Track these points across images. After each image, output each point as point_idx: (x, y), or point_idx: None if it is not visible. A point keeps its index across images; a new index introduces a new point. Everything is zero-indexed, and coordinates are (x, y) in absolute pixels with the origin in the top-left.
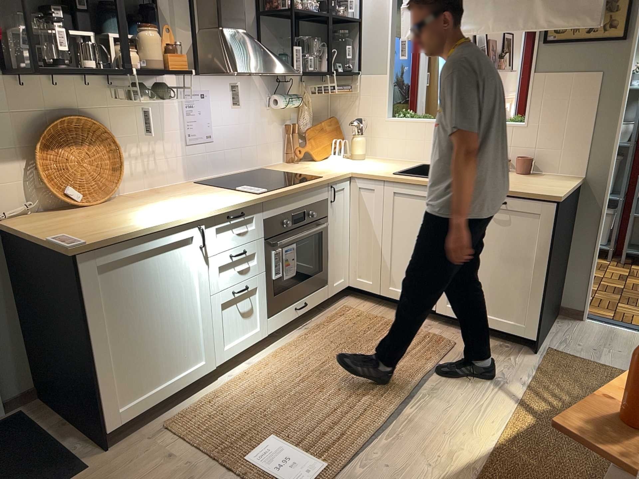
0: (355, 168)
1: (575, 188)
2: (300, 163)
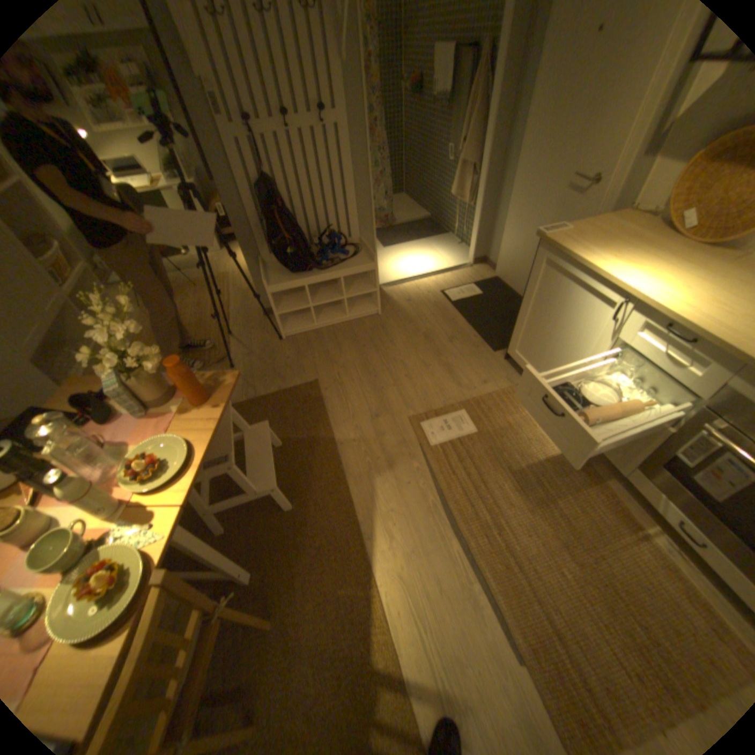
0: None
1: None
2: None
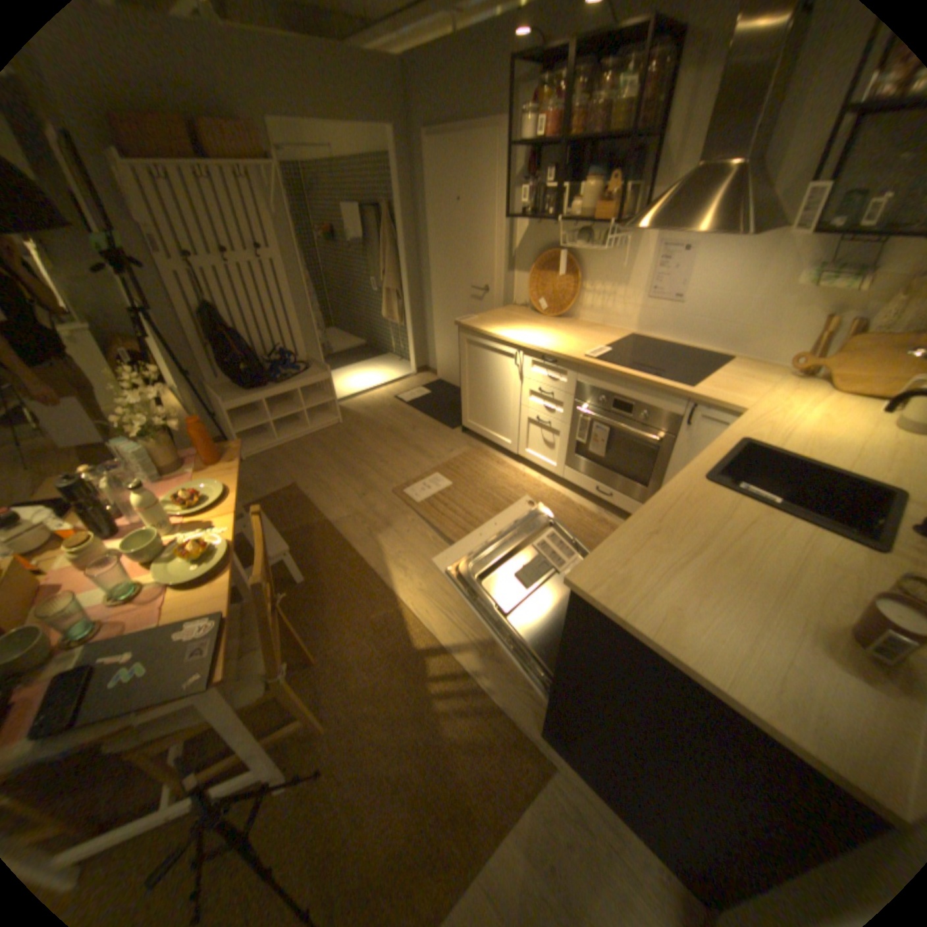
0: (781, 415)
1: (732, 708)
2: (802, 380)
